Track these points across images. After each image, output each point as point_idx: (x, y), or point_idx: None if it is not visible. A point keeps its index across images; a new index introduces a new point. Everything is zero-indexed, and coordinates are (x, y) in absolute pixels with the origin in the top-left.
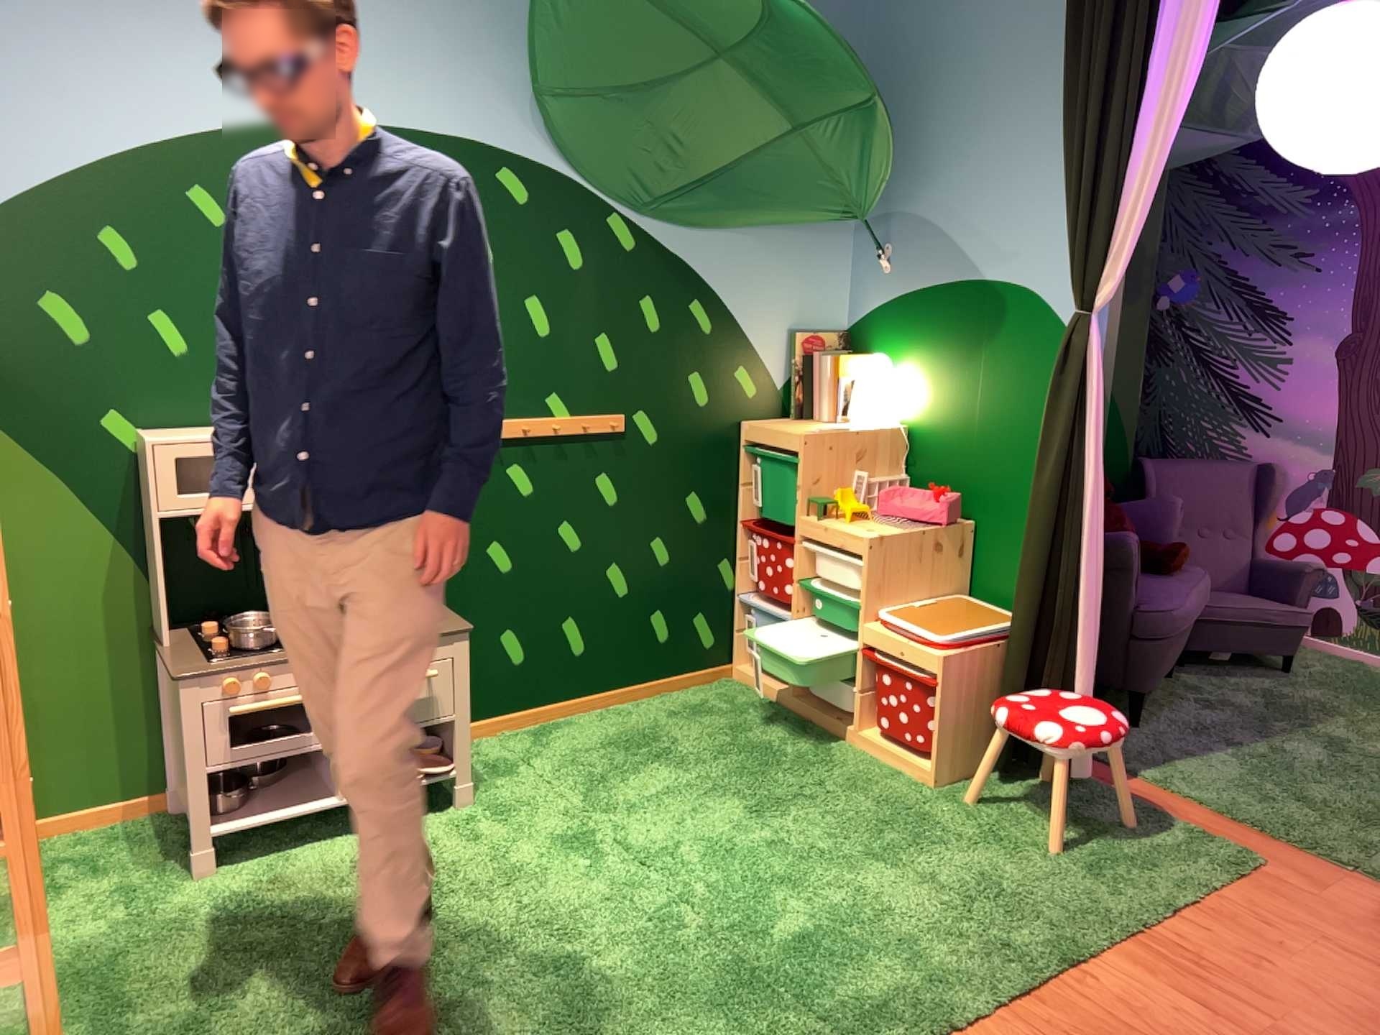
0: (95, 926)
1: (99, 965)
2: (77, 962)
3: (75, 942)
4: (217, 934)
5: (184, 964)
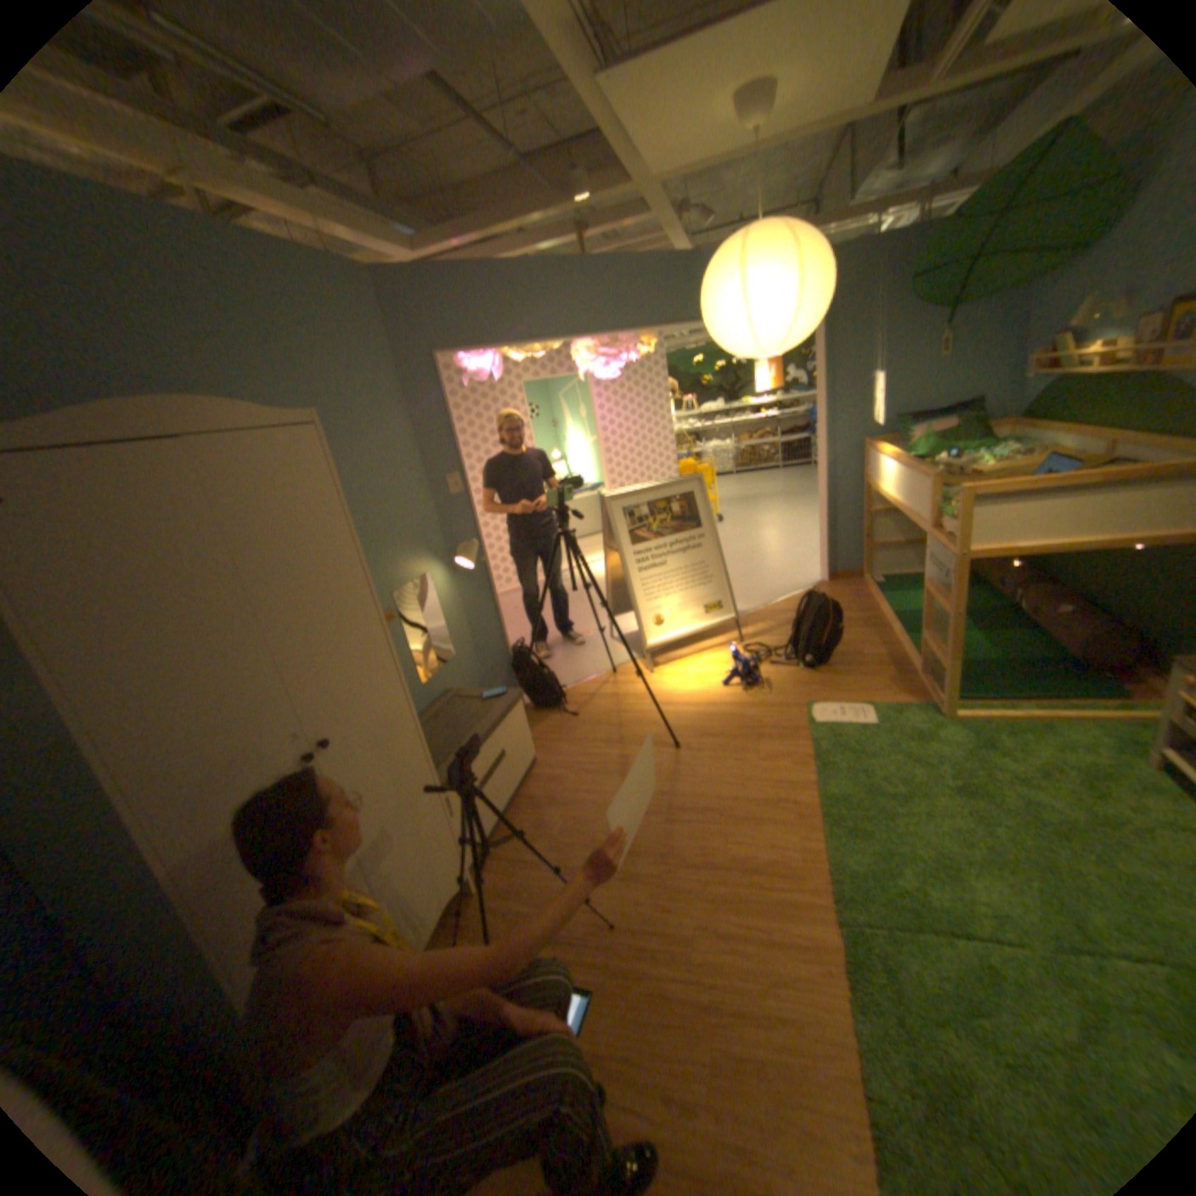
0: (1094, 735)
1: (1054, 734)
2: (1060, 730)
3: (1080, 730)
4: (1078, 765)
5: (1049, 753)
